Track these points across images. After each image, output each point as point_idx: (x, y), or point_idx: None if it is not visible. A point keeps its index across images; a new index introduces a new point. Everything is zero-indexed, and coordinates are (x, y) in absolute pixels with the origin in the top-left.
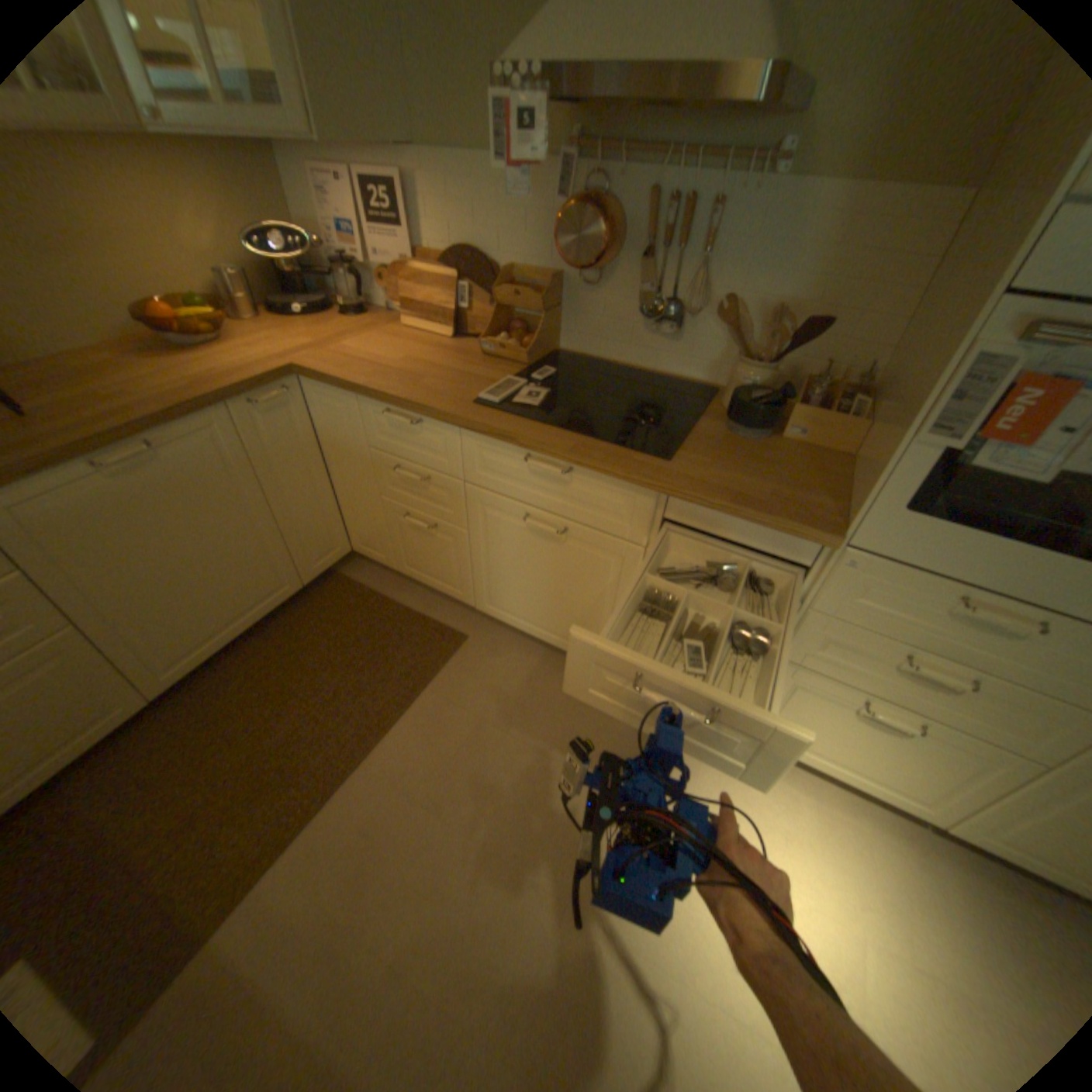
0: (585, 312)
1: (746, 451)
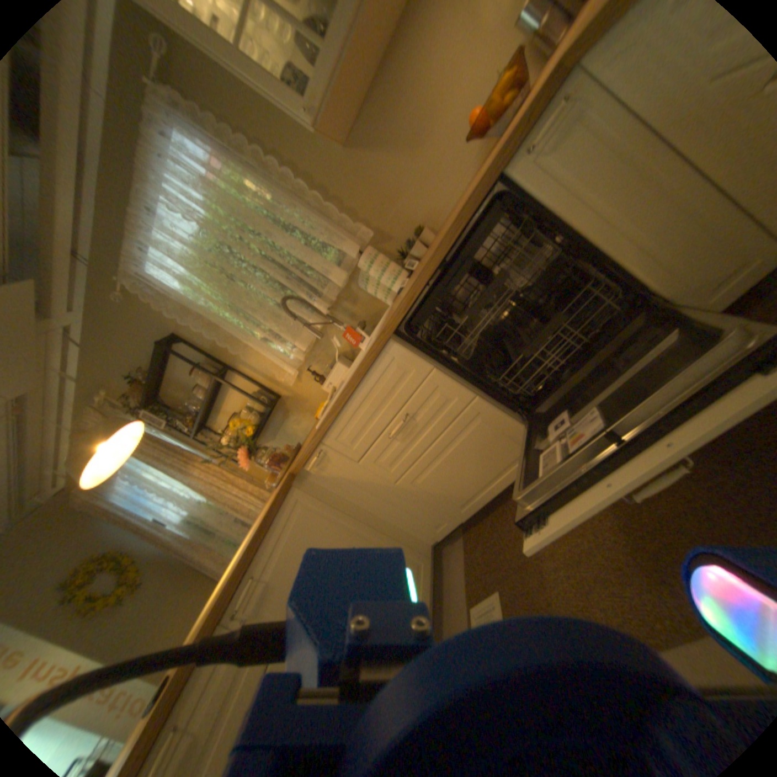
0: None
1: None
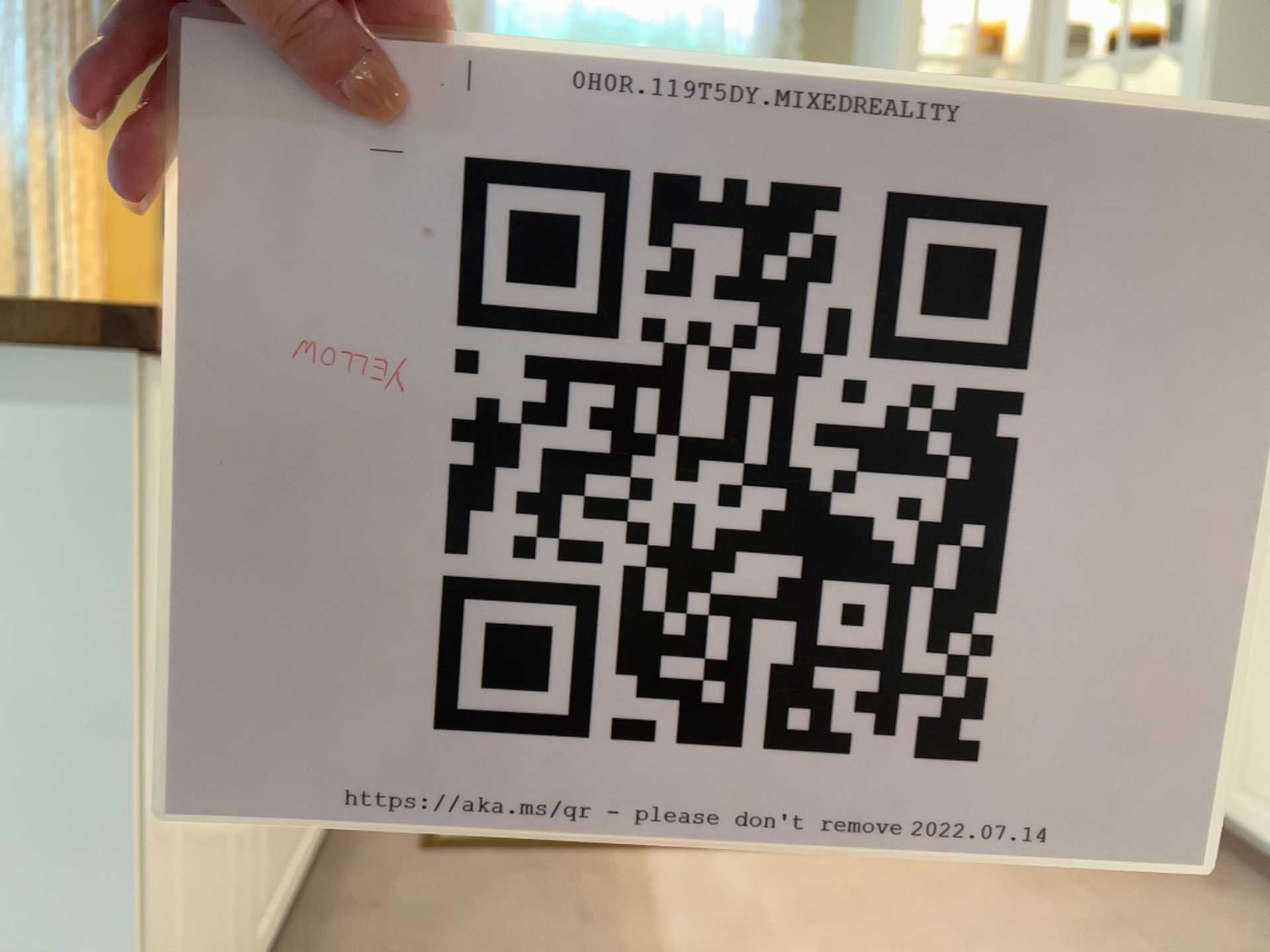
0: None
1: None
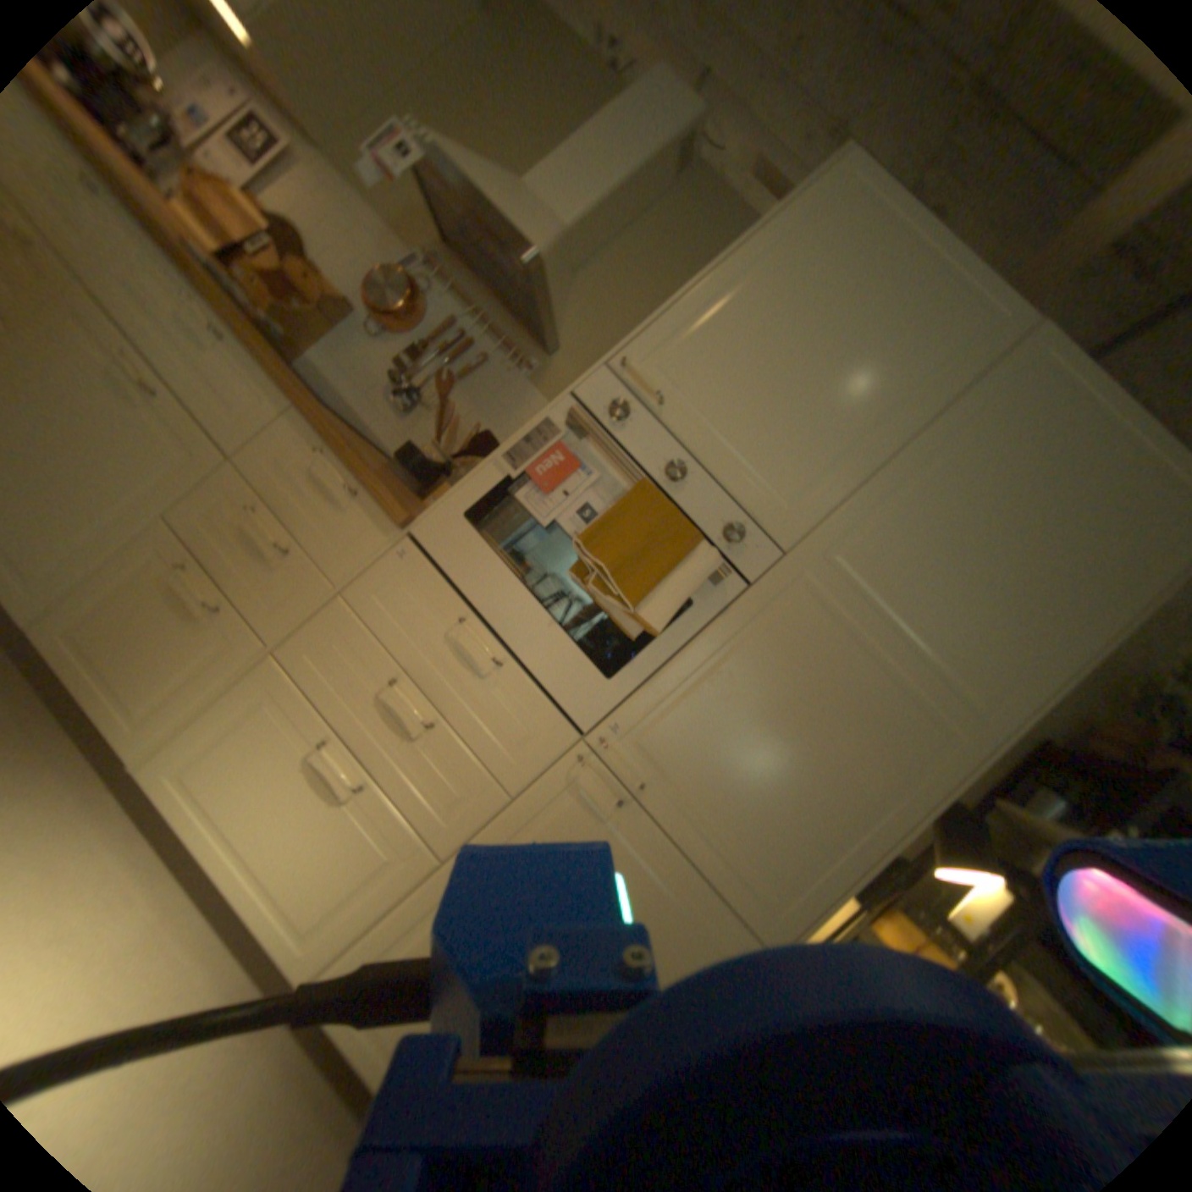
0: (347, 354)
1: (387, 476)
